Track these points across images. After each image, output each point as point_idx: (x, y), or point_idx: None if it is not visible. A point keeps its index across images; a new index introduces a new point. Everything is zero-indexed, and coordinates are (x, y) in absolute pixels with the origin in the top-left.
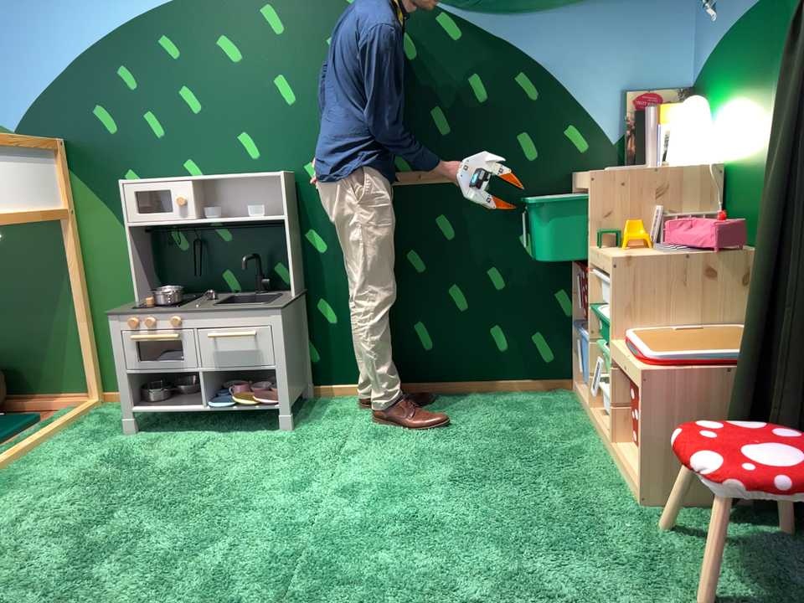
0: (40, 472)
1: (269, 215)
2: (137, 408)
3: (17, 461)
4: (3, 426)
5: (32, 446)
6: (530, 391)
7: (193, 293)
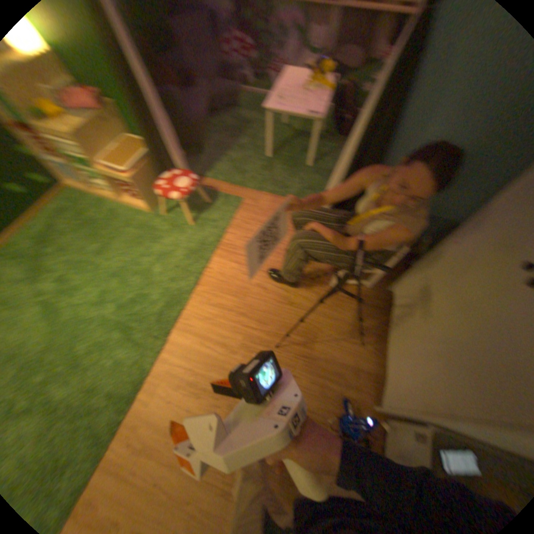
0: None
1: None
2: None
3: None
4: None
5: None
6: (49, 200)
7: None
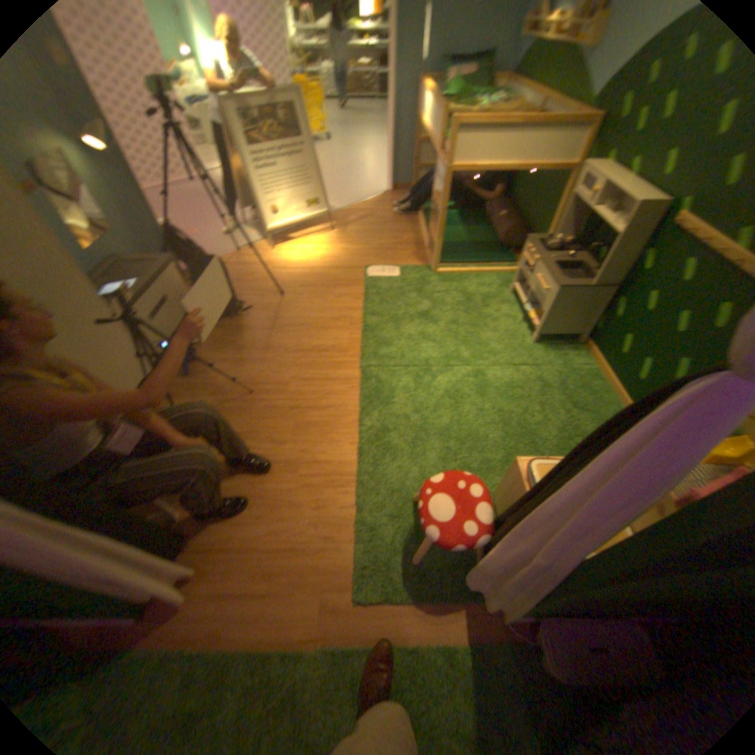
0: (469, 284)
1: (625, 227)
2: (514, 286)
3: (475, 275)
4: (500, 258)
5: (486, 273)
6: None
7: (586, 248)
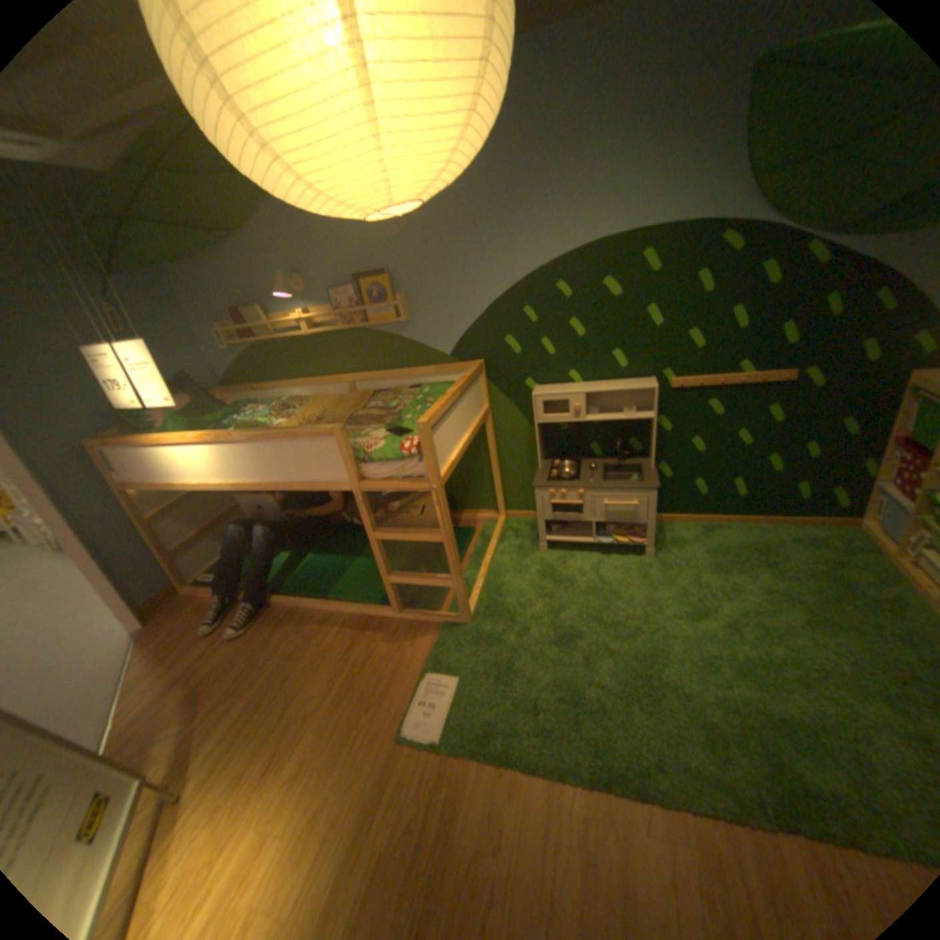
0: (509, 584)
1: (635, 413)
2: (548, 538)
3: (489, 573)
4: (461, 539)
5: (490, 560)
6: (823, 527)
7: (568, 457)
